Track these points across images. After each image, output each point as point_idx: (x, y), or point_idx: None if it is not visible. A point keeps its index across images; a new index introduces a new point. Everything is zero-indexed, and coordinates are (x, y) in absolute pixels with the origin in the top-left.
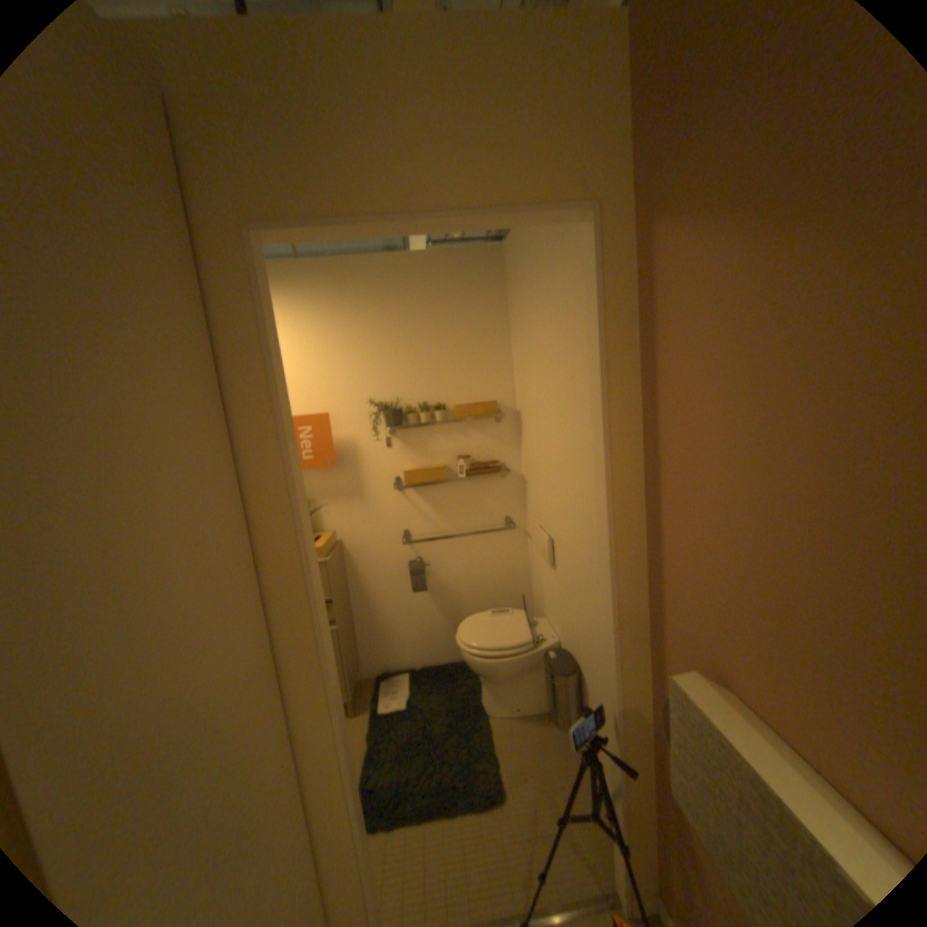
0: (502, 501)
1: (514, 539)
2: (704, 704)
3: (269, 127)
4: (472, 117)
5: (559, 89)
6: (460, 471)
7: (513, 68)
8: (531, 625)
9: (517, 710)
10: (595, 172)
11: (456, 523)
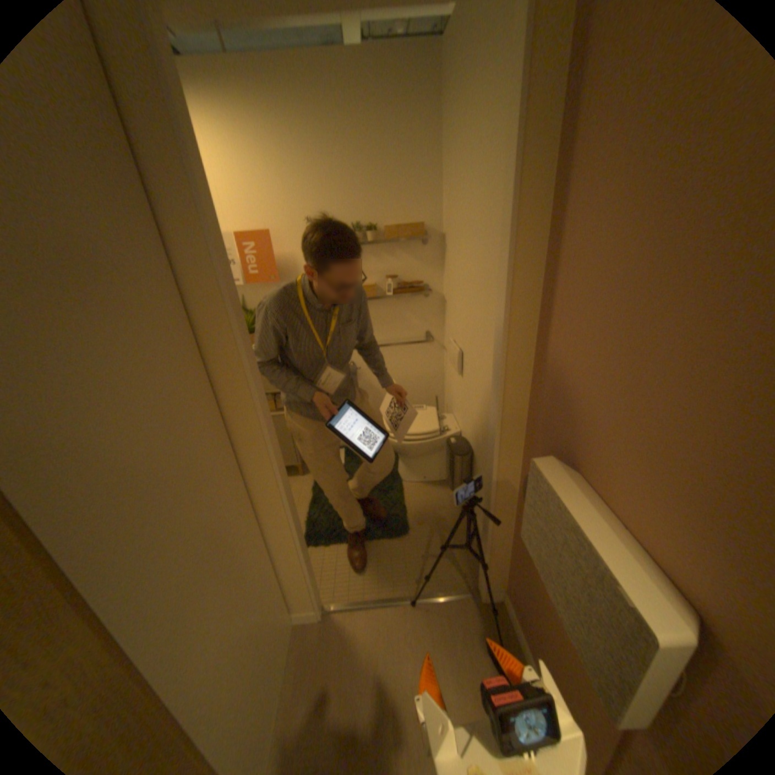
0: (424, 318)
1: (432, 350)
2: (553, 478)
3: None
4: None
5: None
6: (389, 289)
7: None
8: (439, 418)
9: (423, 476)
10: None
11: (384, 335)
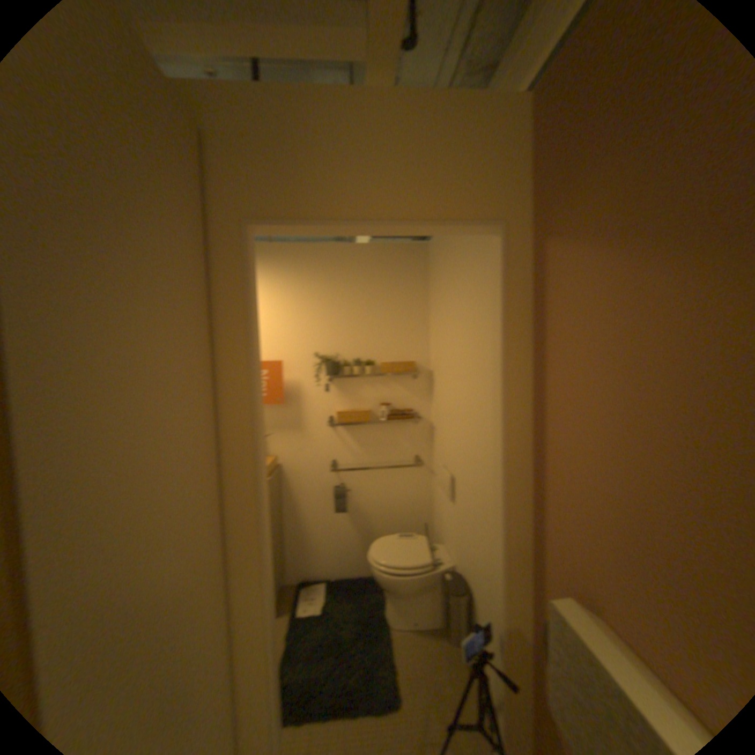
0: (412, 442)
1: (420, 474)
2: (577, 625)
3: (267, 152)
4: (415, 156)
5: (479, 141)
6: (380, 414)
7: (446, 125)
8: (430, 549)
9: (413, 624)
10: (503, 199)
11: (374, 457)
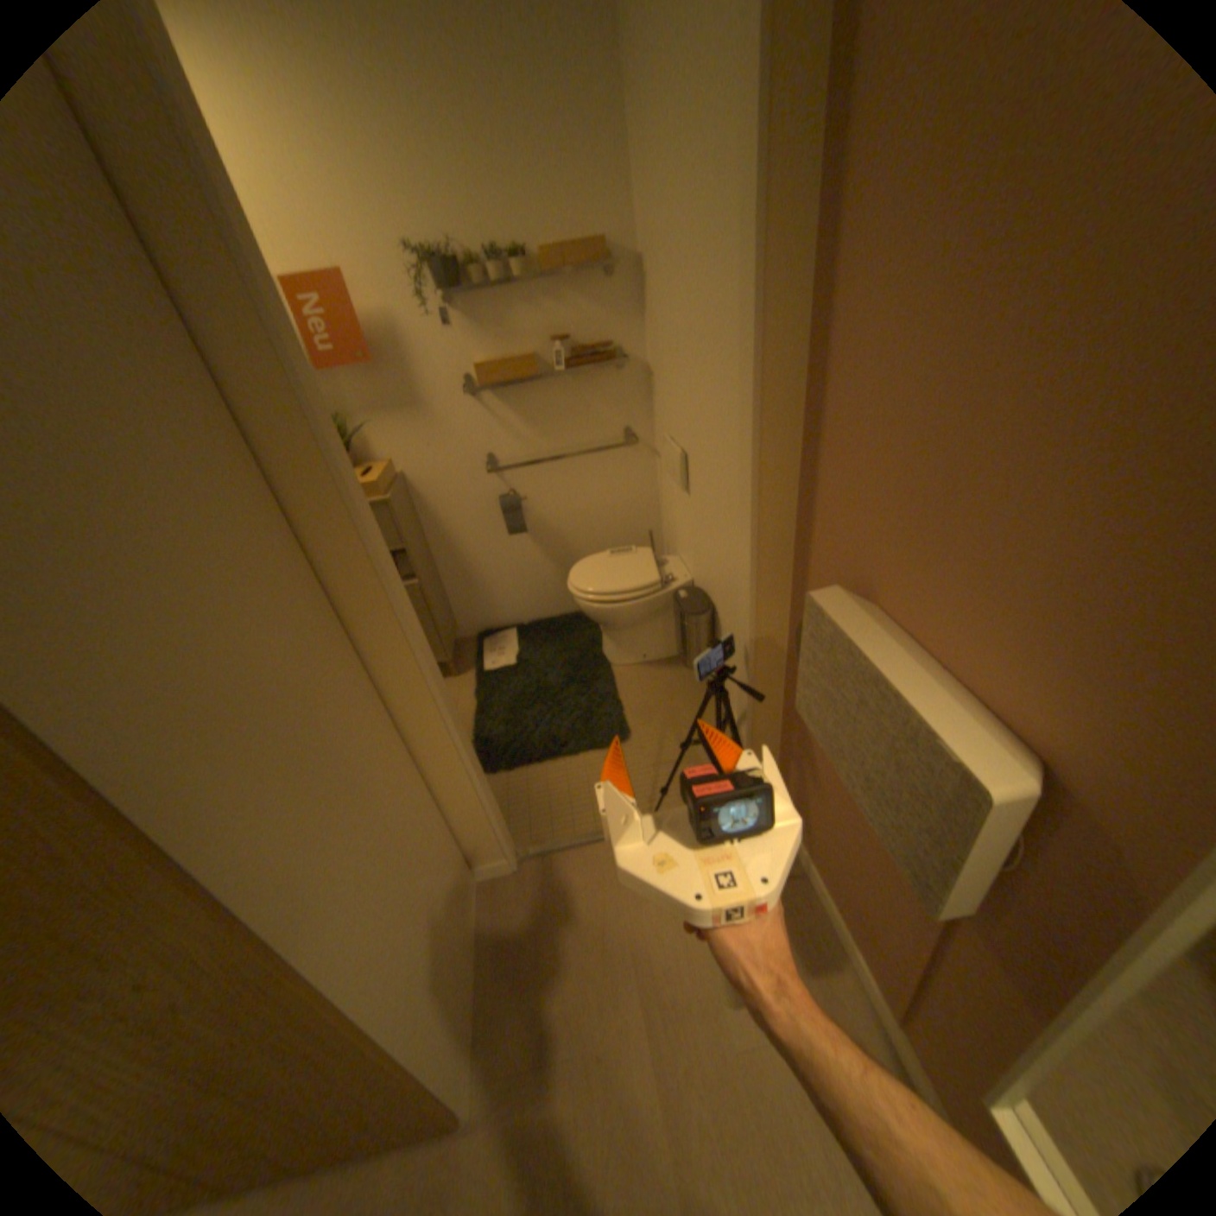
0: (619, 405)
1: (637, 458)
2: (839, 615)
3: None
4: None
5: None
6: (557, 360)
7: None
8: (658, 564)
9: (642, 655)
10: None
11: (557, 440)
